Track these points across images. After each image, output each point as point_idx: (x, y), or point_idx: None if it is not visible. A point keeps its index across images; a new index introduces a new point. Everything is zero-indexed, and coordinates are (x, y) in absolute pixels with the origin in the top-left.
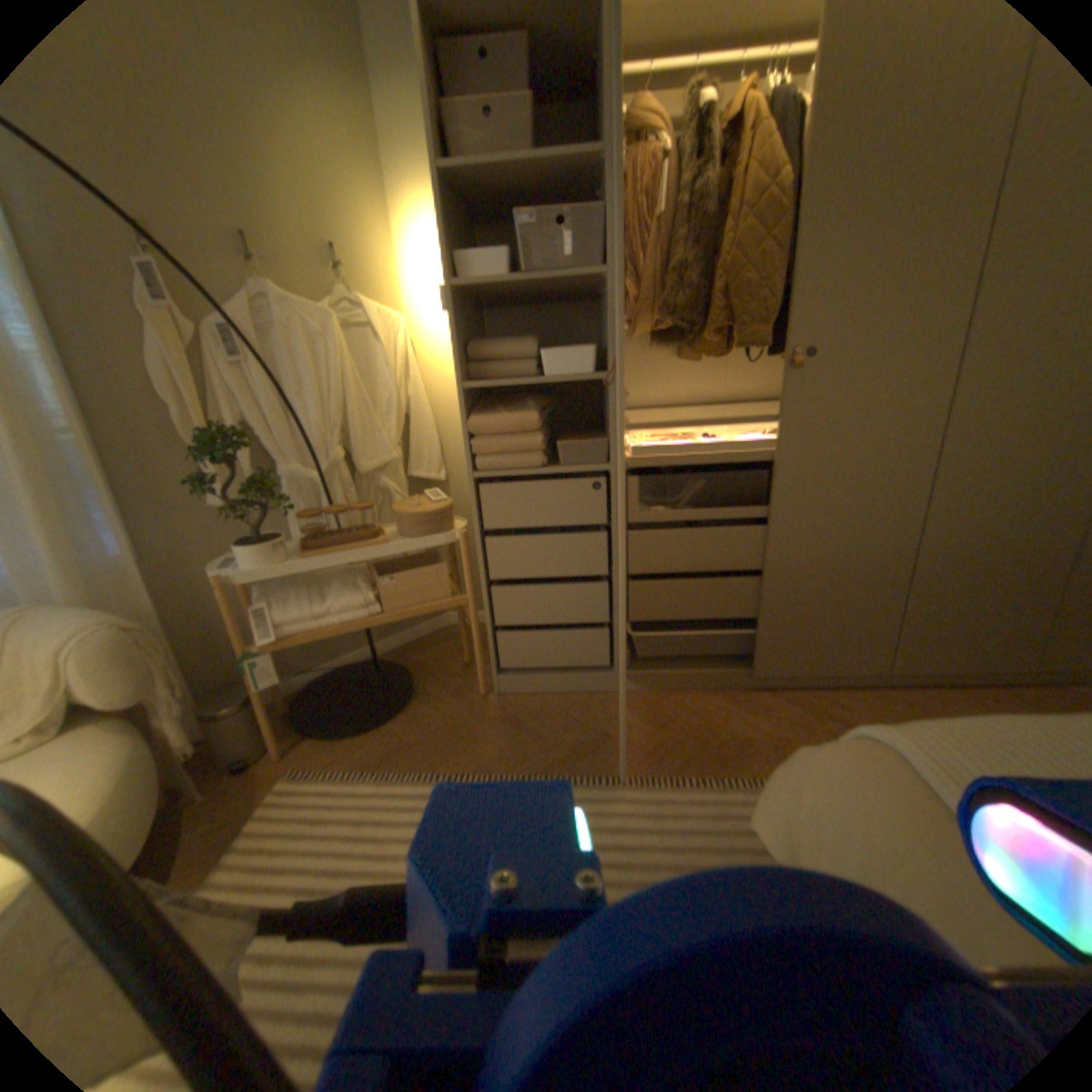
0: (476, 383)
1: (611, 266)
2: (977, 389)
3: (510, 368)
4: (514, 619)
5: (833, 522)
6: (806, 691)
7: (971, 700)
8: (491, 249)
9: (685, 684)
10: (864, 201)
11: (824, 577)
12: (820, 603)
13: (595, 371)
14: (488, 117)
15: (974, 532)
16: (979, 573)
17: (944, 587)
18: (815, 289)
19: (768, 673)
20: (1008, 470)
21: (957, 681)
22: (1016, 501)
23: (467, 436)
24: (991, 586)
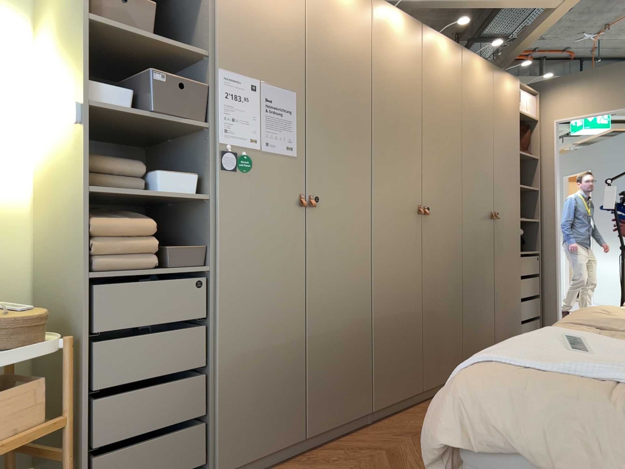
0: (101, 190)
1: (214, 124)
2: (381, 227)
3: (122, 183)
4: (116, 437)
5: (338, 306)
6: (337, 440)
7: (410, 415)
8: (119, 89)
9: (264, 464)
10: (331, 127)
11: (338, 345)
12: (338, 365)
13: (196, 194)
14: (125, 4)
15: (392, 306)
16: (397, 331)
17: (386, 343)
18: (316, 164)
19: (316, 432)
20: (397, 271)
21: (399, 407)
22: (402, 288)
23: (86, 238)
24: (402, 339)
